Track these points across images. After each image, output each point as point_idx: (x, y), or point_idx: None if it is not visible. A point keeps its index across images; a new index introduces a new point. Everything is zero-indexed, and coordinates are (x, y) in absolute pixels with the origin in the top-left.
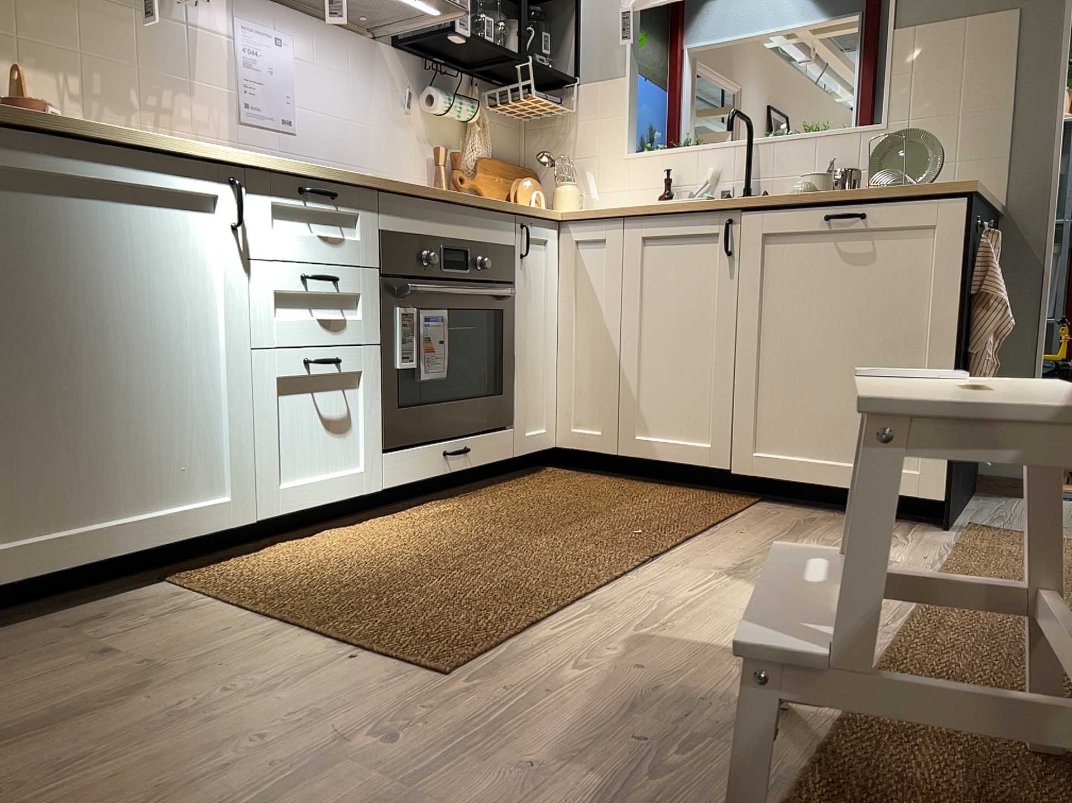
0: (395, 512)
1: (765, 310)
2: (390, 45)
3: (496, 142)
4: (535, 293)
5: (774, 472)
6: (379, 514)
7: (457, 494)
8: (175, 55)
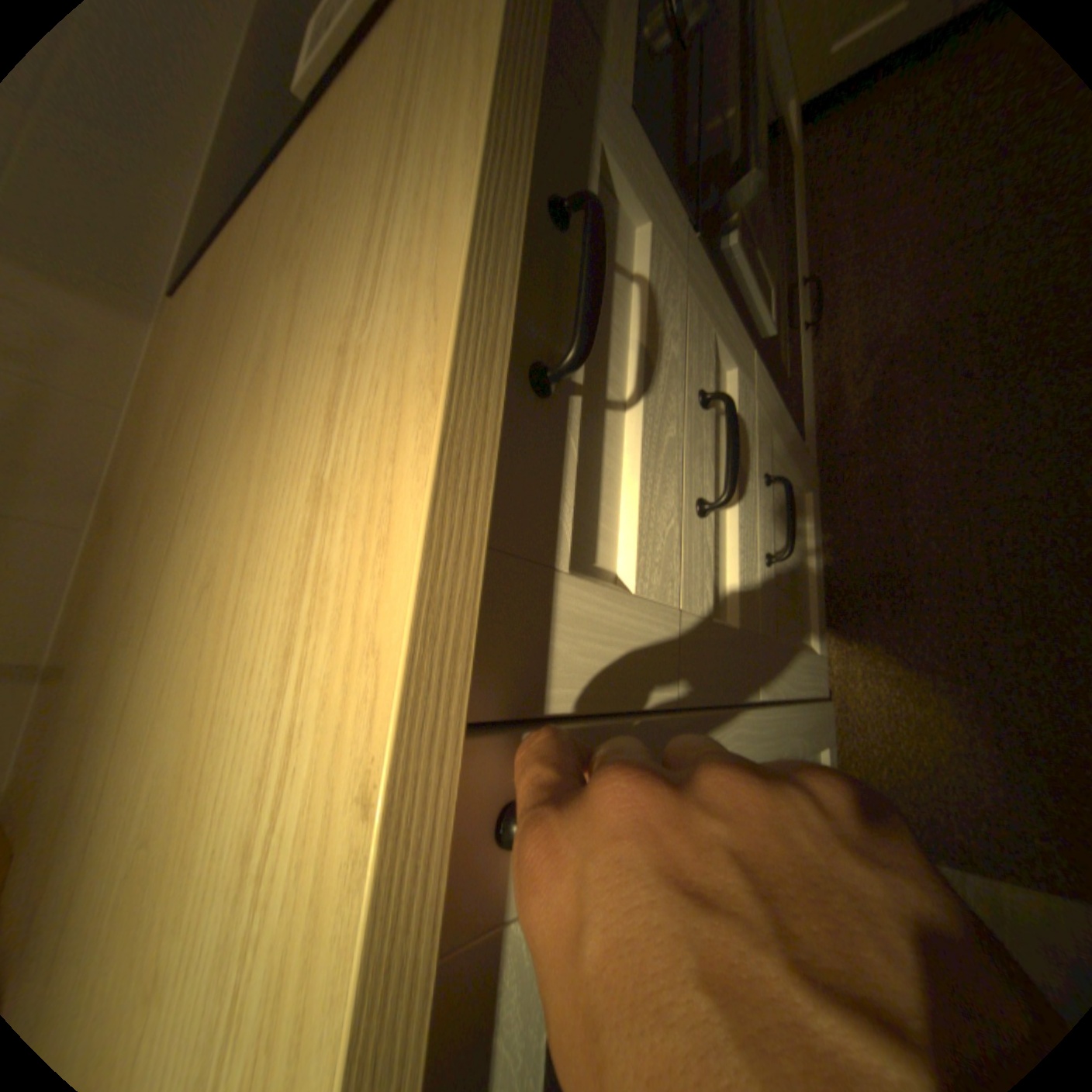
0: None
1: None
2: None
3: None
4: None
5: None
6: None
7: None
8: None
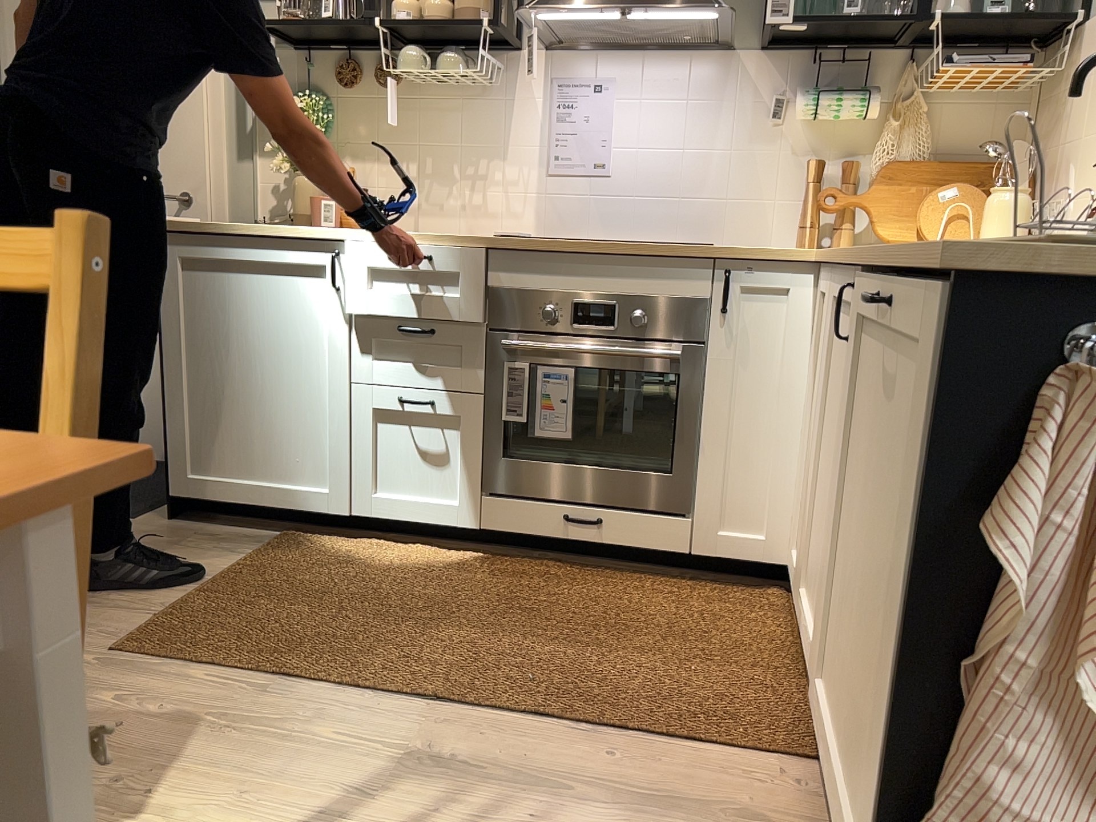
0: (515, 557)
1: (848, 454)
2: (750, 53)
3: (955, 137)
4: (754, 361)
5: (818, 727)
6: (501, 552)
7: (605, 568)
8: (490, 128)
